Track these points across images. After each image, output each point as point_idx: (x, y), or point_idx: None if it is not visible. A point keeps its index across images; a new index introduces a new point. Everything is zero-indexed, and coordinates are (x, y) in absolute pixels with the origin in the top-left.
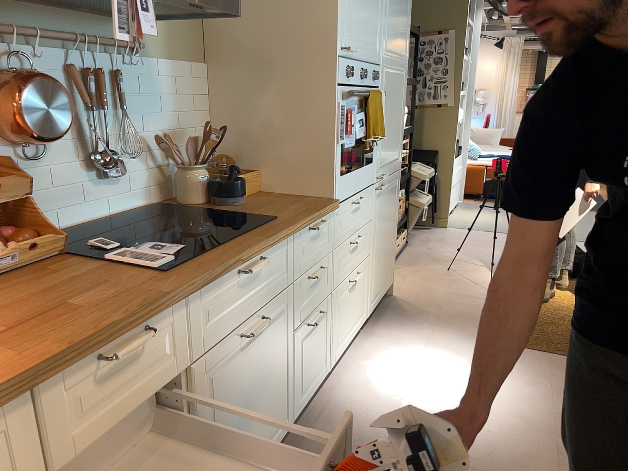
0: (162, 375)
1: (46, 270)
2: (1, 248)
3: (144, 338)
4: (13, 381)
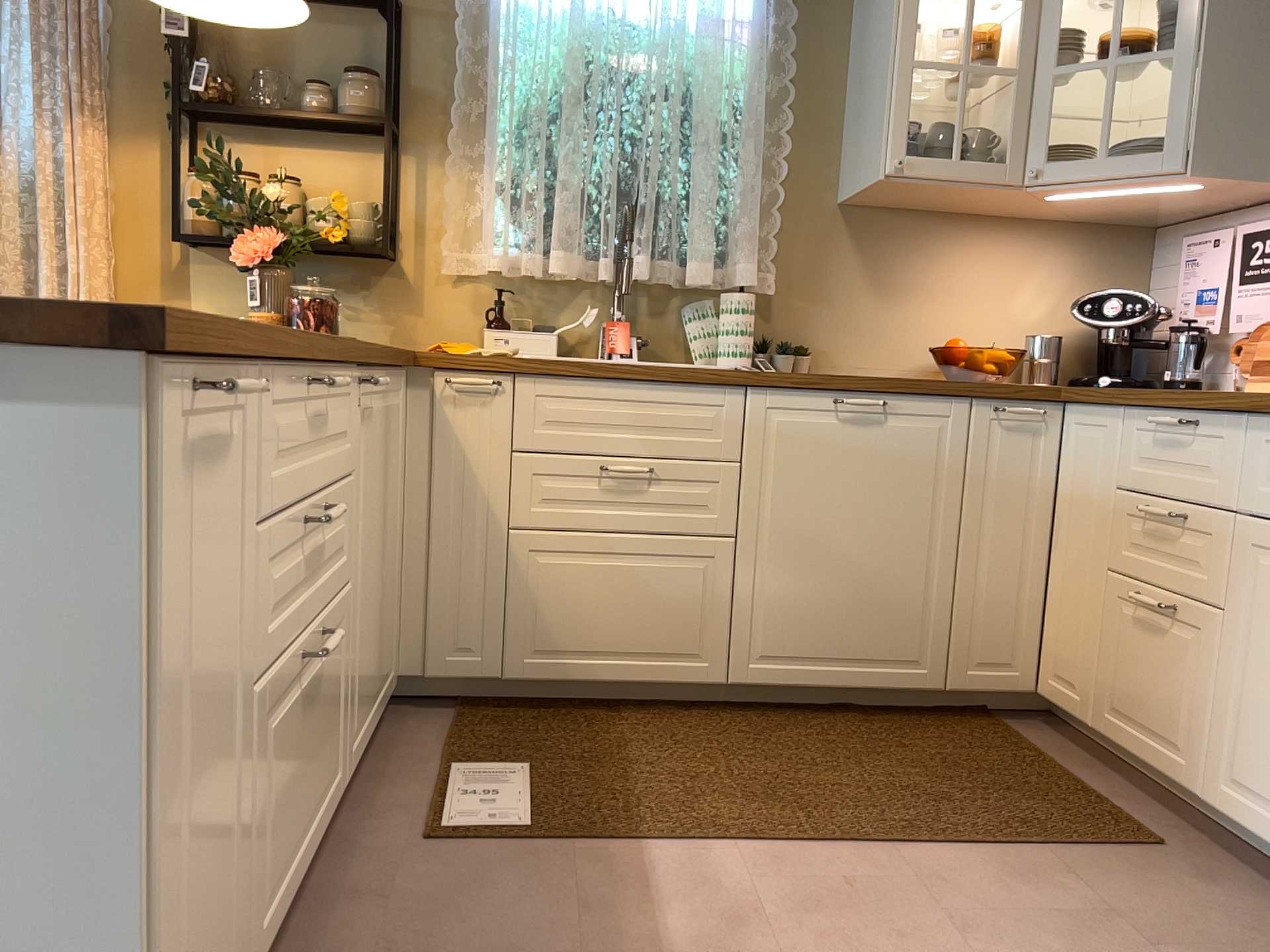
0: (1208, 492)
1: None
2: None
3: (1177, 421)
4: (1115, 393)
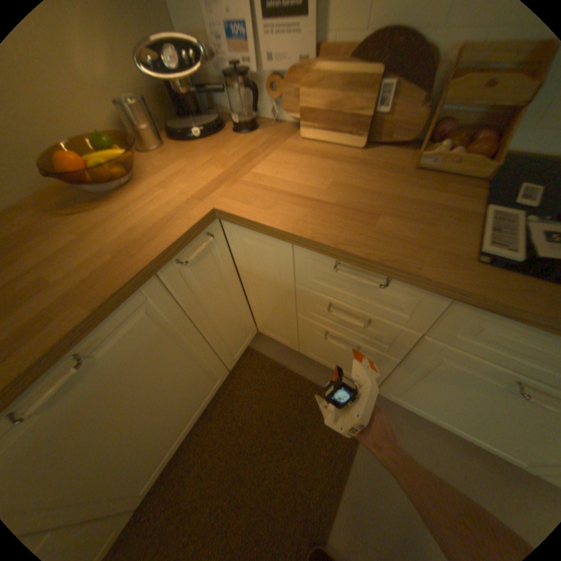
0: (396, 316)
1: (447, 185)
2: (448, 147)
3: (376, 283)
4: (282, 230)
